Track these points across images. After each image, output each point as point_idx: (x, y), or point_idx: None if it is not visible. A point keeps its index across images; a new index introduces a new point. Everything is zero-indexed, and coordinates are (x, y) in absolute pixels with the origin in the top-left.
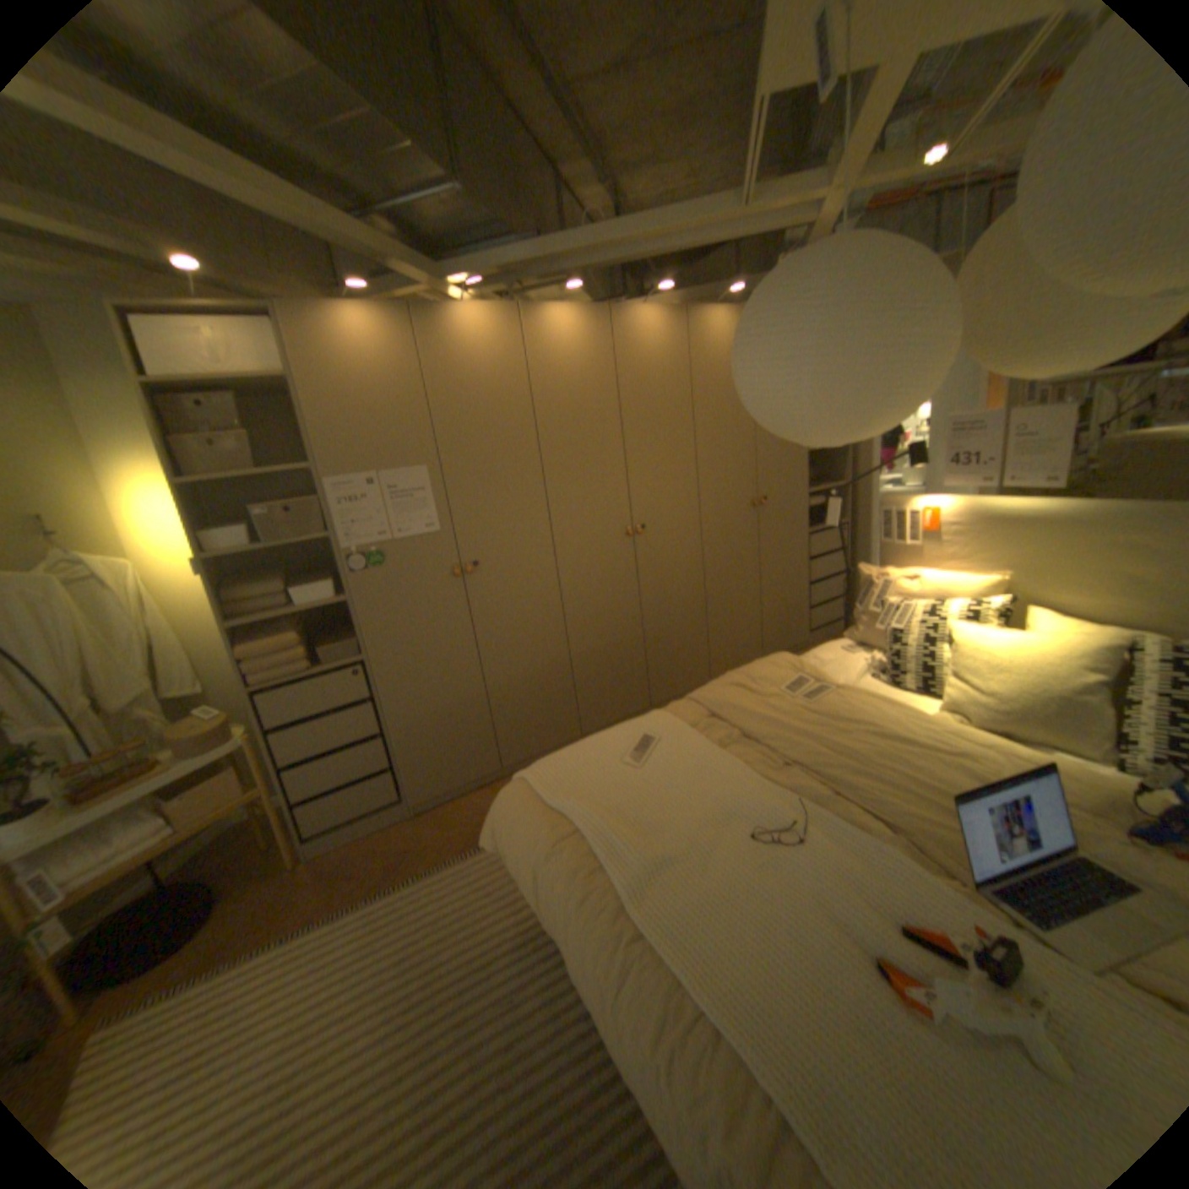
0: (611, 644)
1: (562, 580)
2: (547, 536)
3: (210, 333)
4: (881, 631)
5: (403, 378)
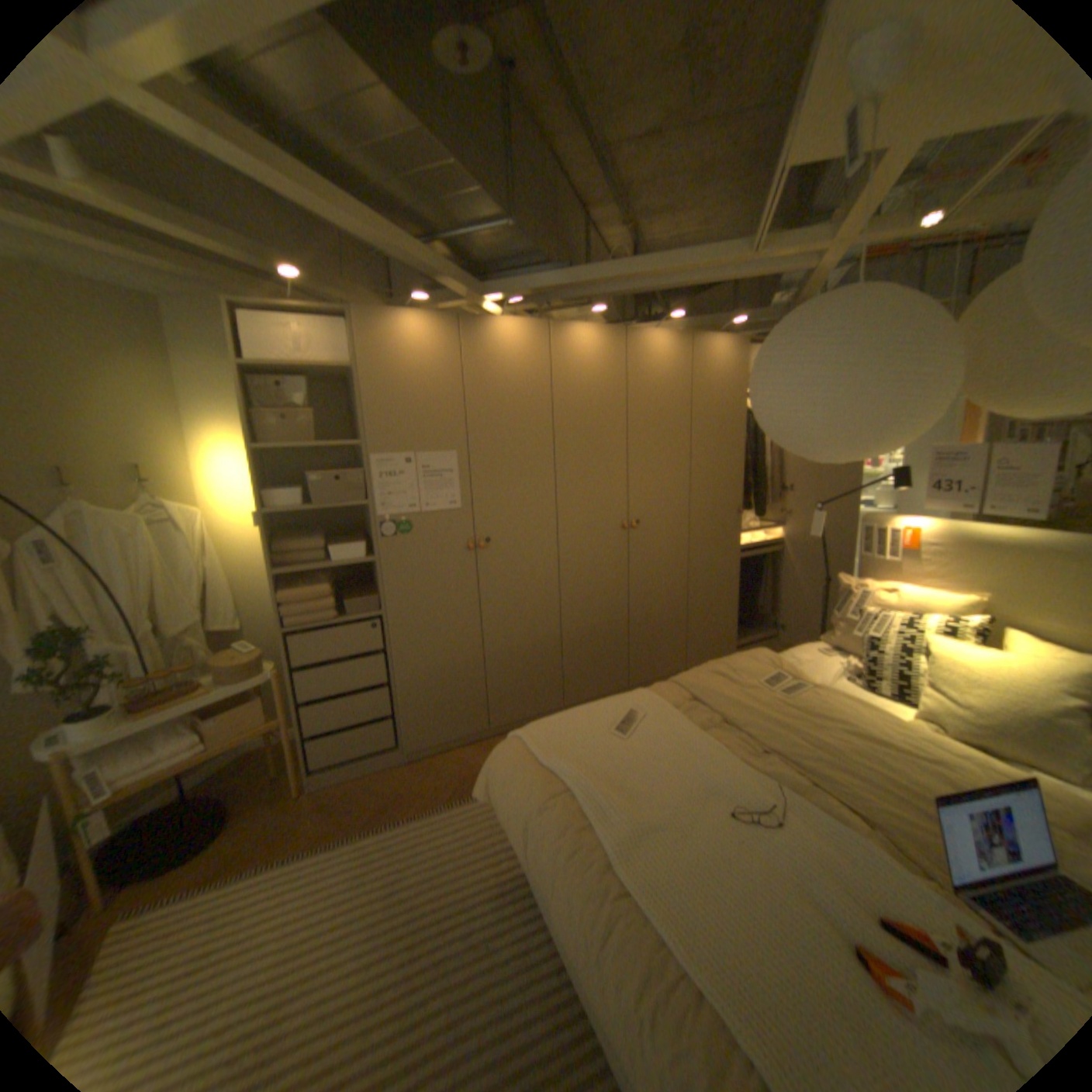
0: (598, 625)
1: (560, 562)
2: (551, 522)
3: (296, 329)
4: (858, 637)
5: (446, 377)
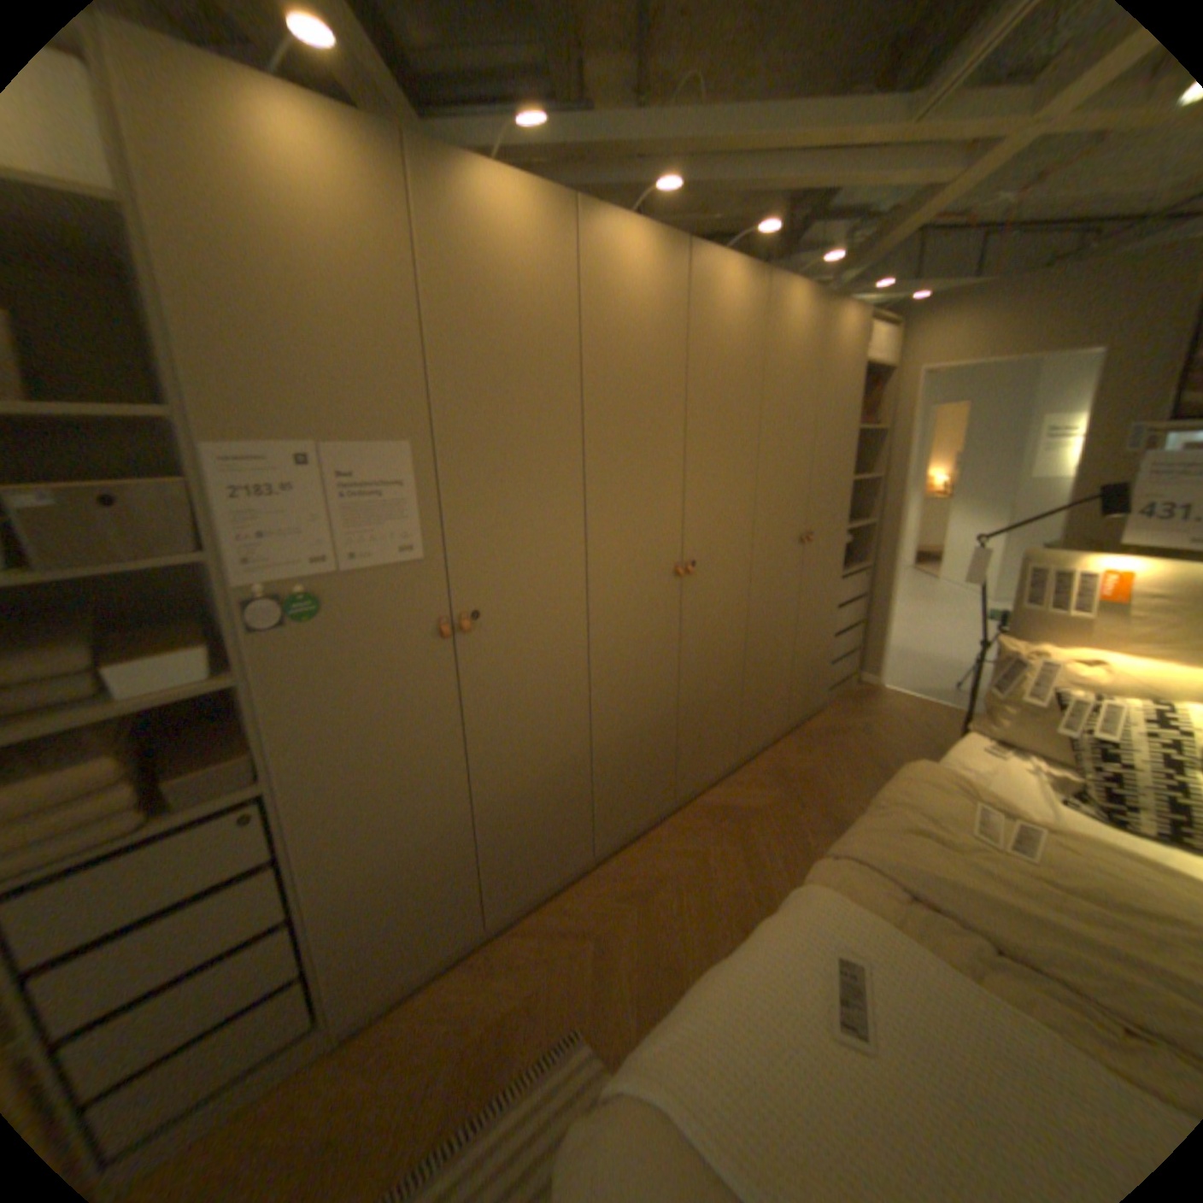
0: (642, 725)
1: (593, 637)
2: (581, 572)
3: None
4: (1070, 738)
5: (383, 272)
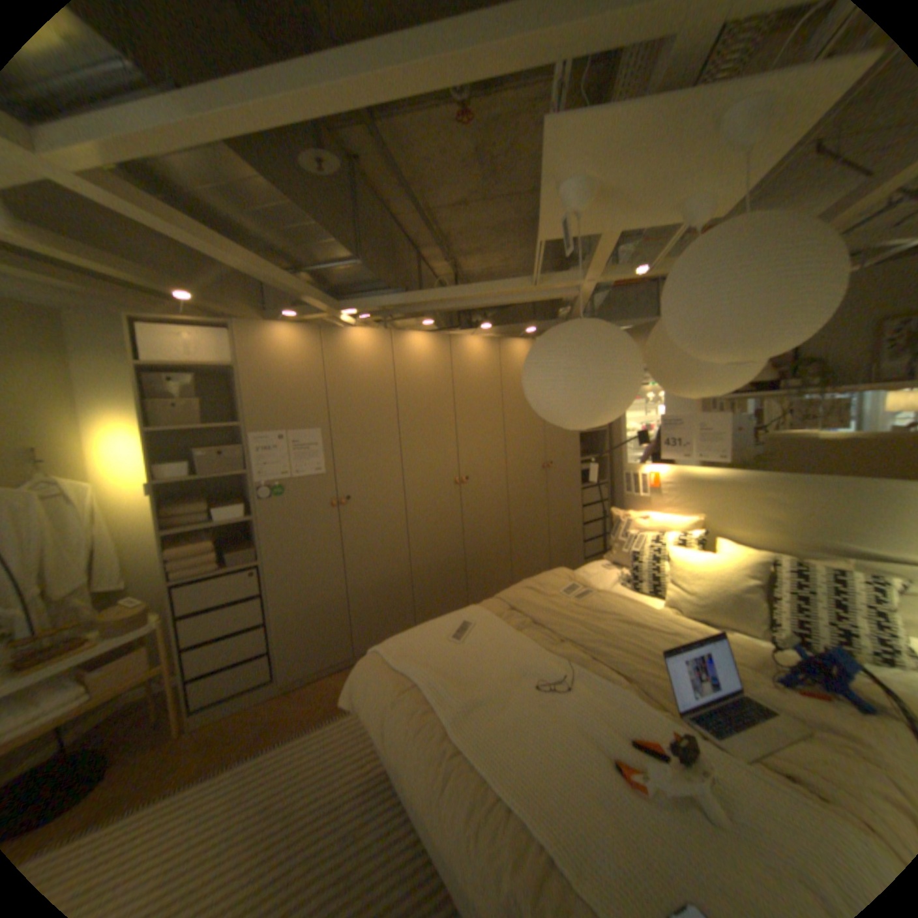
0: (441, 561)
1: (409, 512)
2: (400, 481)
3: (188, 337)
4: (626, 553)
5: (312, 372)
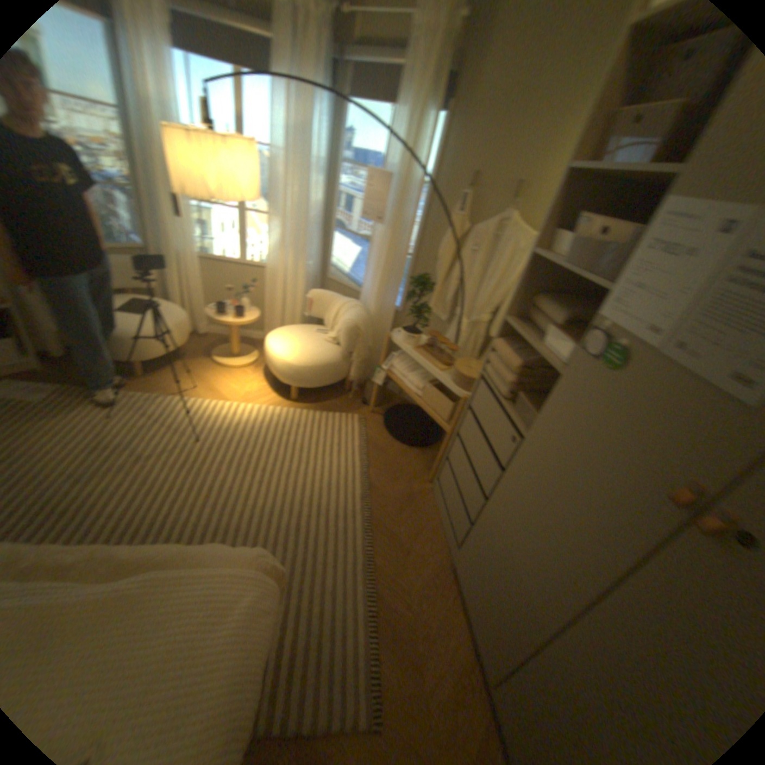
0: None
1: None
2: None
3: None
4: None
5: None
